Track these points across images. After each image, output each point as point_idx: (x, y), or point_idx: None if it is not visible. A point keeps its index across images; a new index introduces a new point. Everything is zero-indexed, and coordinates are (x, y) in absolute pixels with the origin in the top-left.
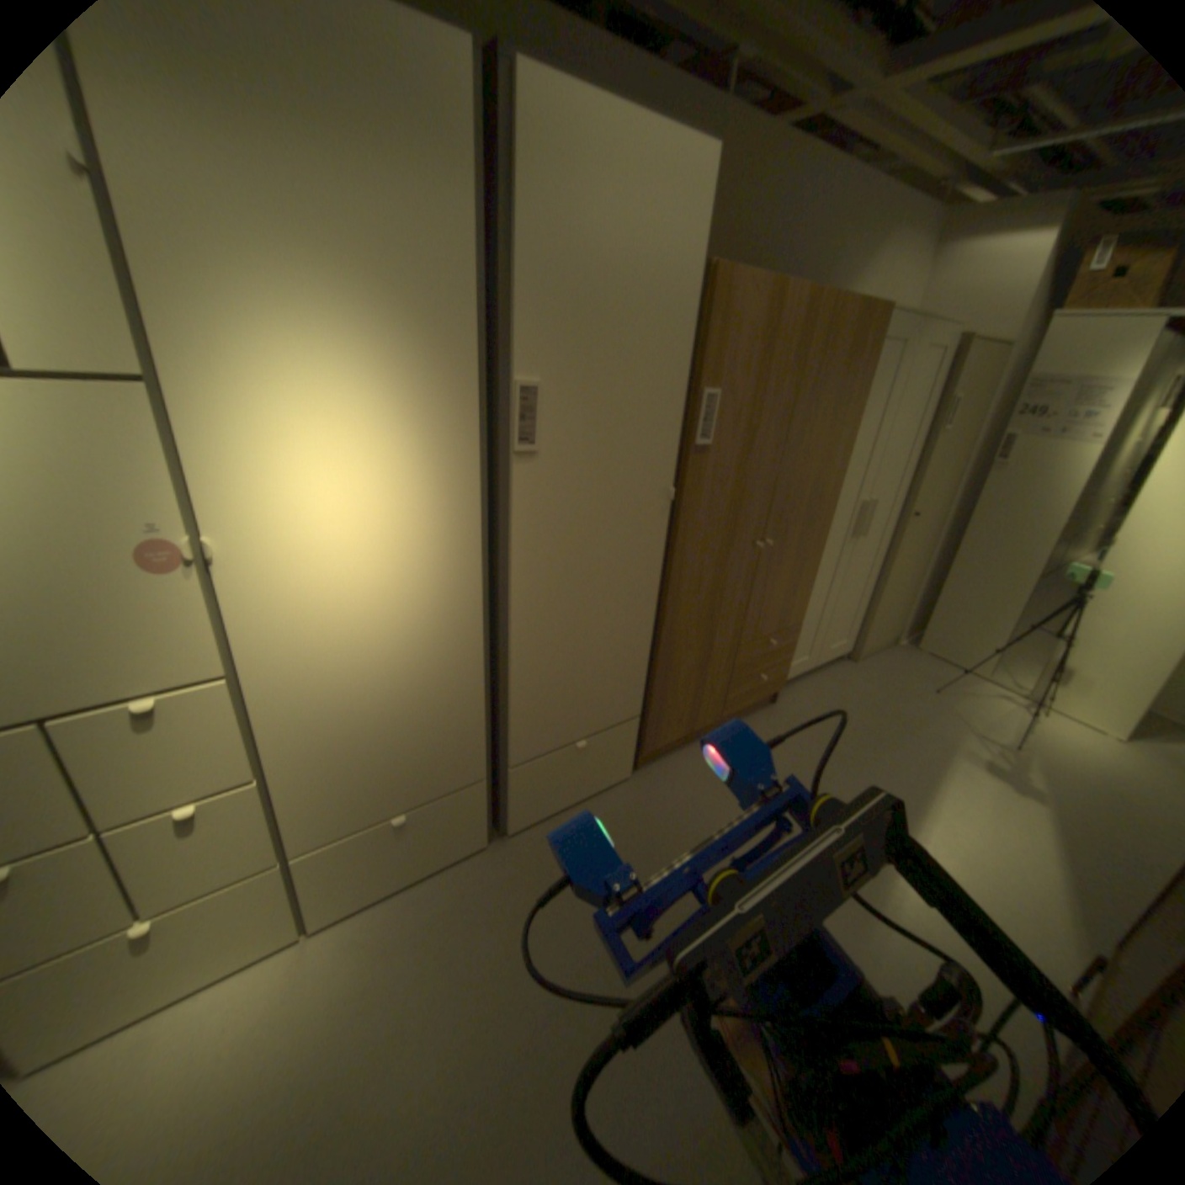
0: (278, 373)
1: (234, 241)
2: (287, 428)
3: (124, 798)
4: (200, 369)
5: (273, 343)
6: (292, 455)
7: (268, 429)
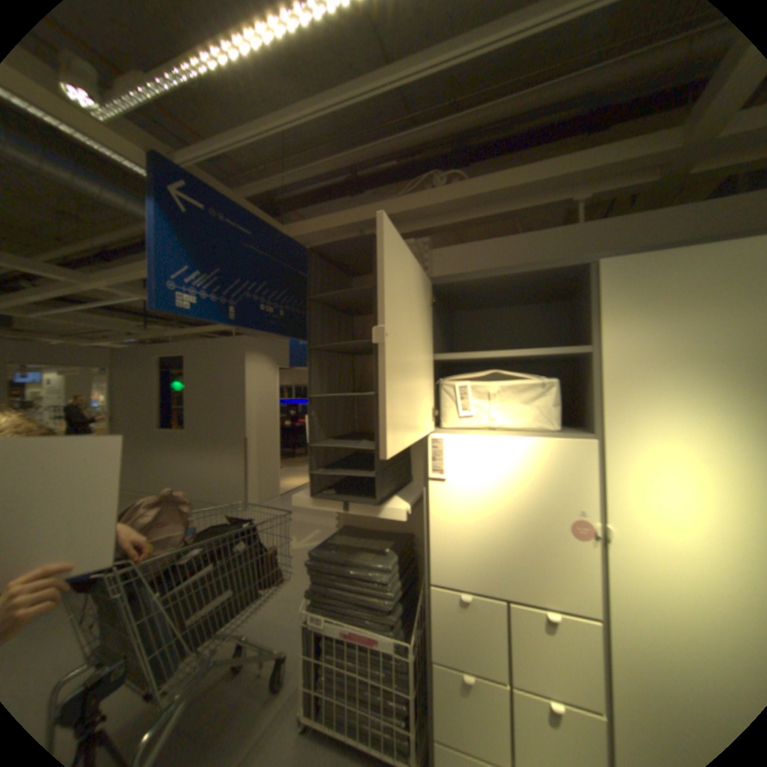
0: (672, 435)
1: (657, 370)
2: (673, 468)
3: (530, 674)
4: (626, 433)
5: (672, 419)
6: (674, 484)
7: (660, 467)
